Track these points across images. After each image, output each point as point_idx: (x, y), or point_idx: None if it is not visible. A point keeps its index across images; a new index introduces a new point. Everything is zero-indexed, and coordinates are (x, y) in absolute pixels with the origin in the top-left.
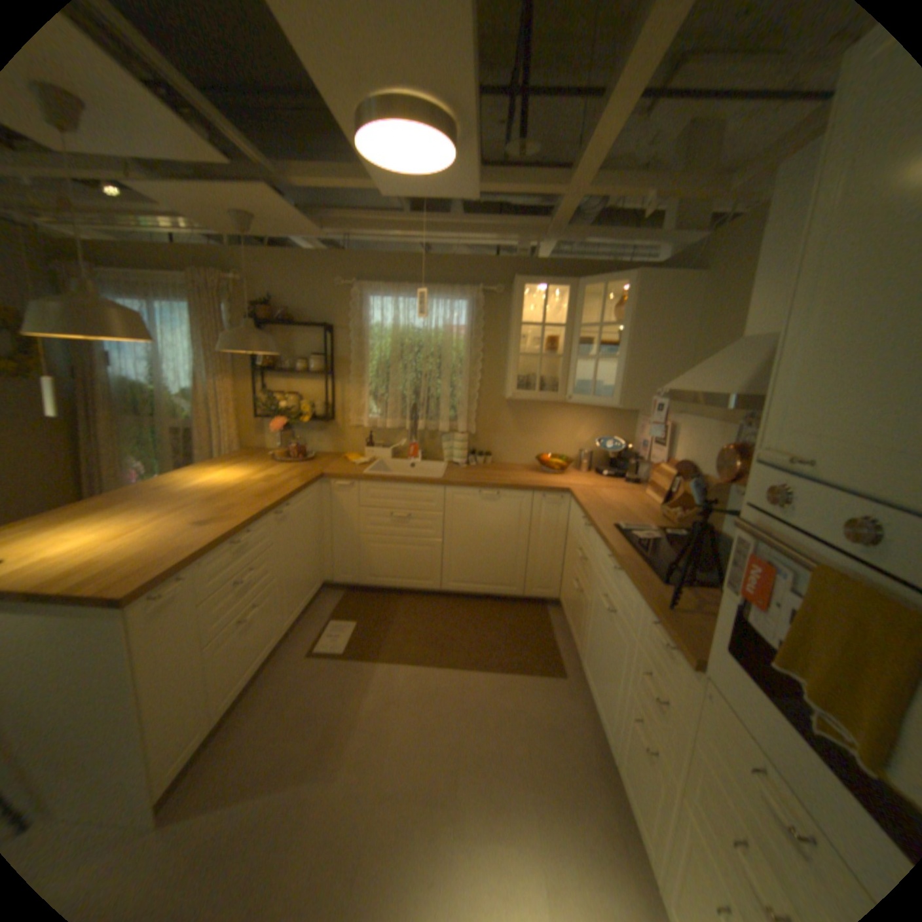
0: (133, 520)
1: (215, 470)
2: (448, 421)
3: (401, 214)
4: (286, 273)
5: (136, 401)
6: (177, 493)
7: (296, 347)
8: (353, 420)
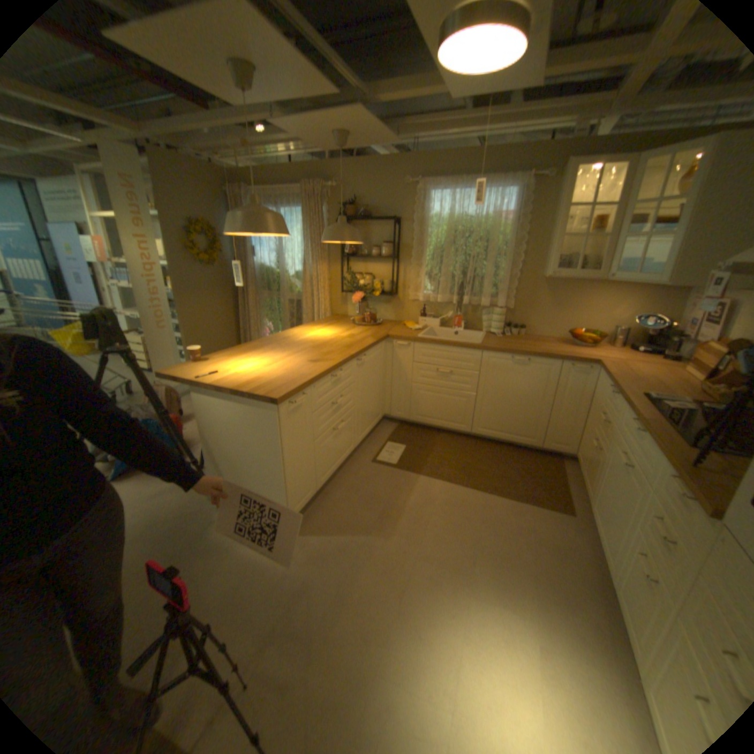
0: (274, 357)
1: (316, 329)
2: (488, 297)
3: (463, 113)
4: (367, 178)
5: (267, 281)
6: (296, 342)
7: (371, 238)
8: (410, 296)
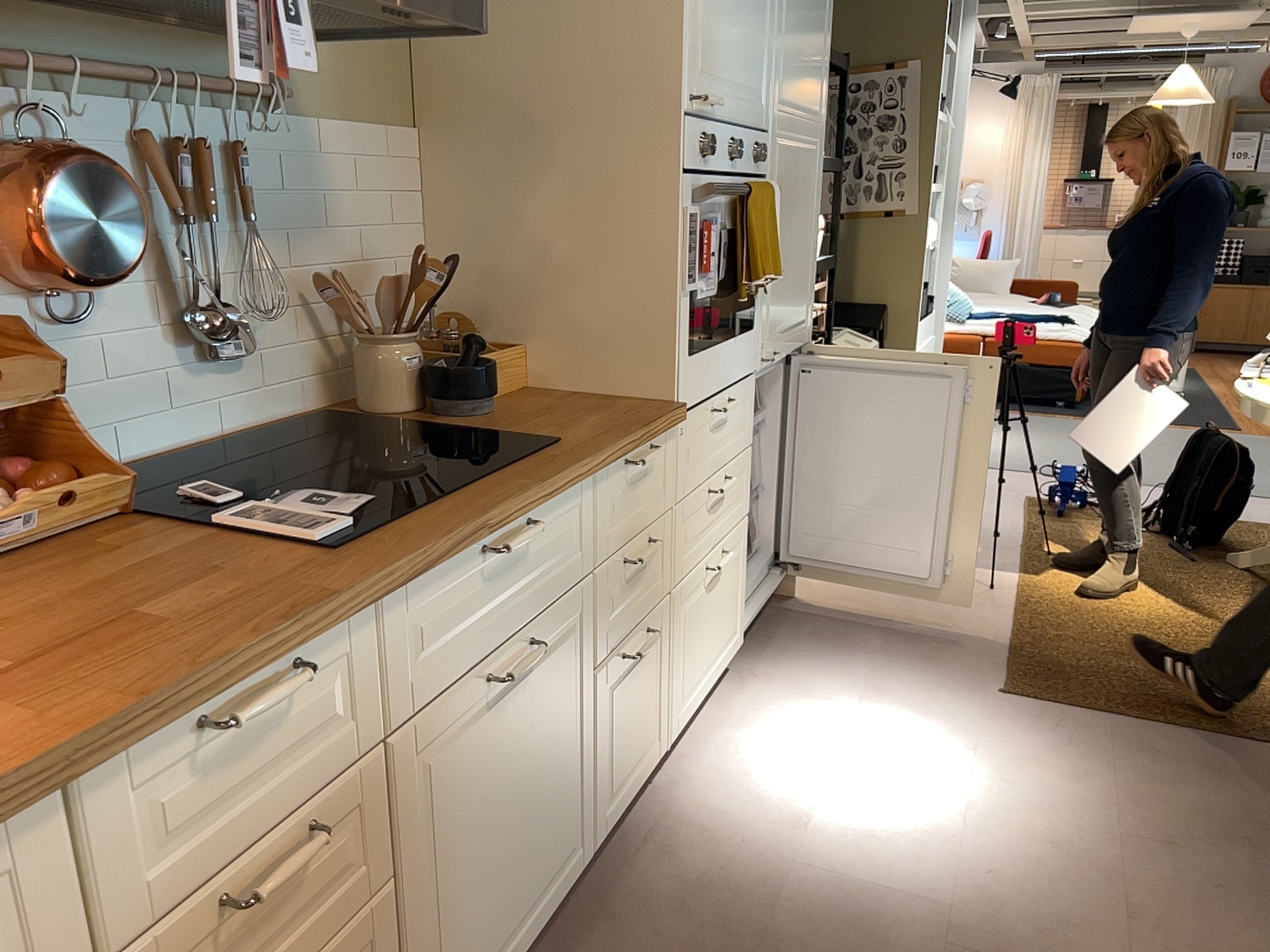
0: None
1: None
2: None
3: None
4: None
5: None
6: None
7: None
8: None
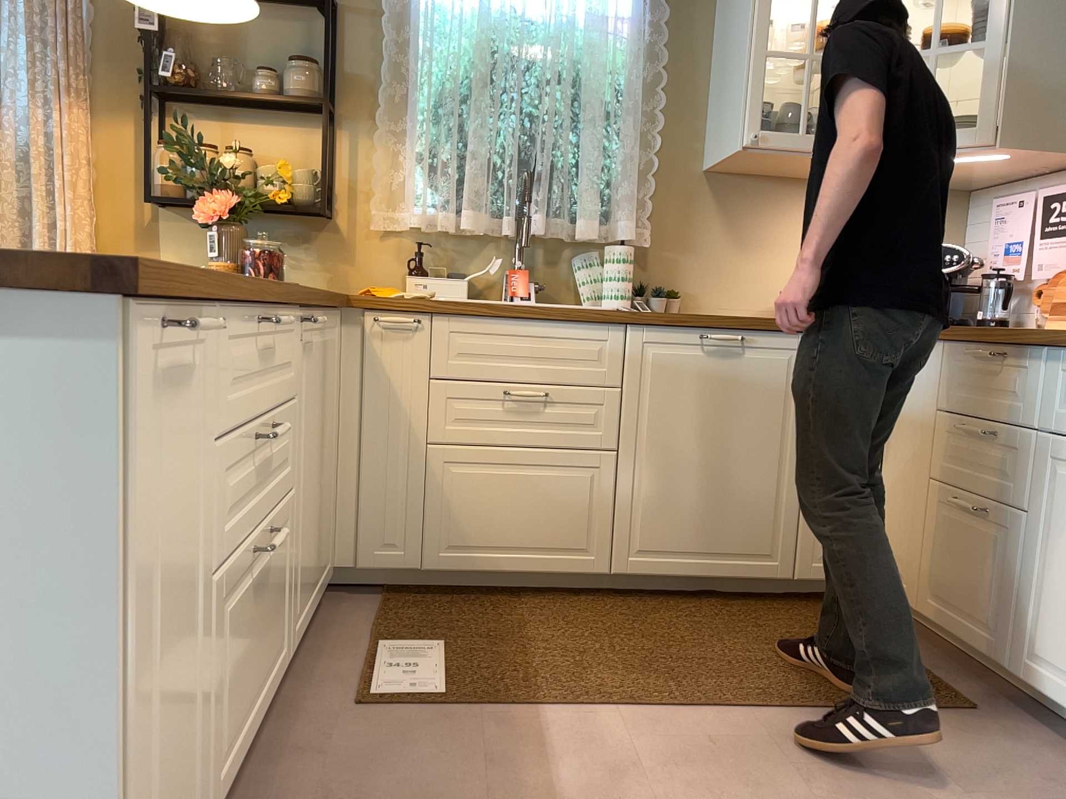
0: None
1: None
2: (596, 213)
3: None
4: None
5: None
6: None
7: (249, 53)
8: (378, 216)
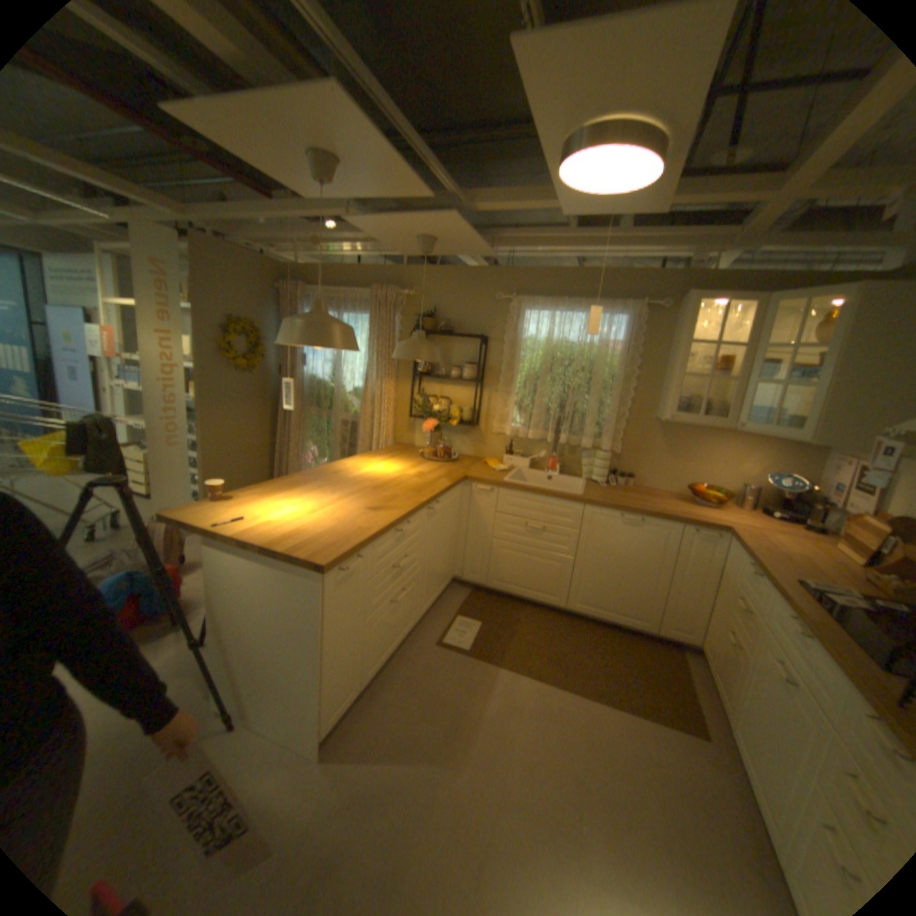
0: (321, 498)
1: (375, 462)
2: (591, 437)
3: (570, 230)
4: (451, 289)
5: (318, 395)
6: (350, 479)
7: (451, 356)
8: (495, 427)
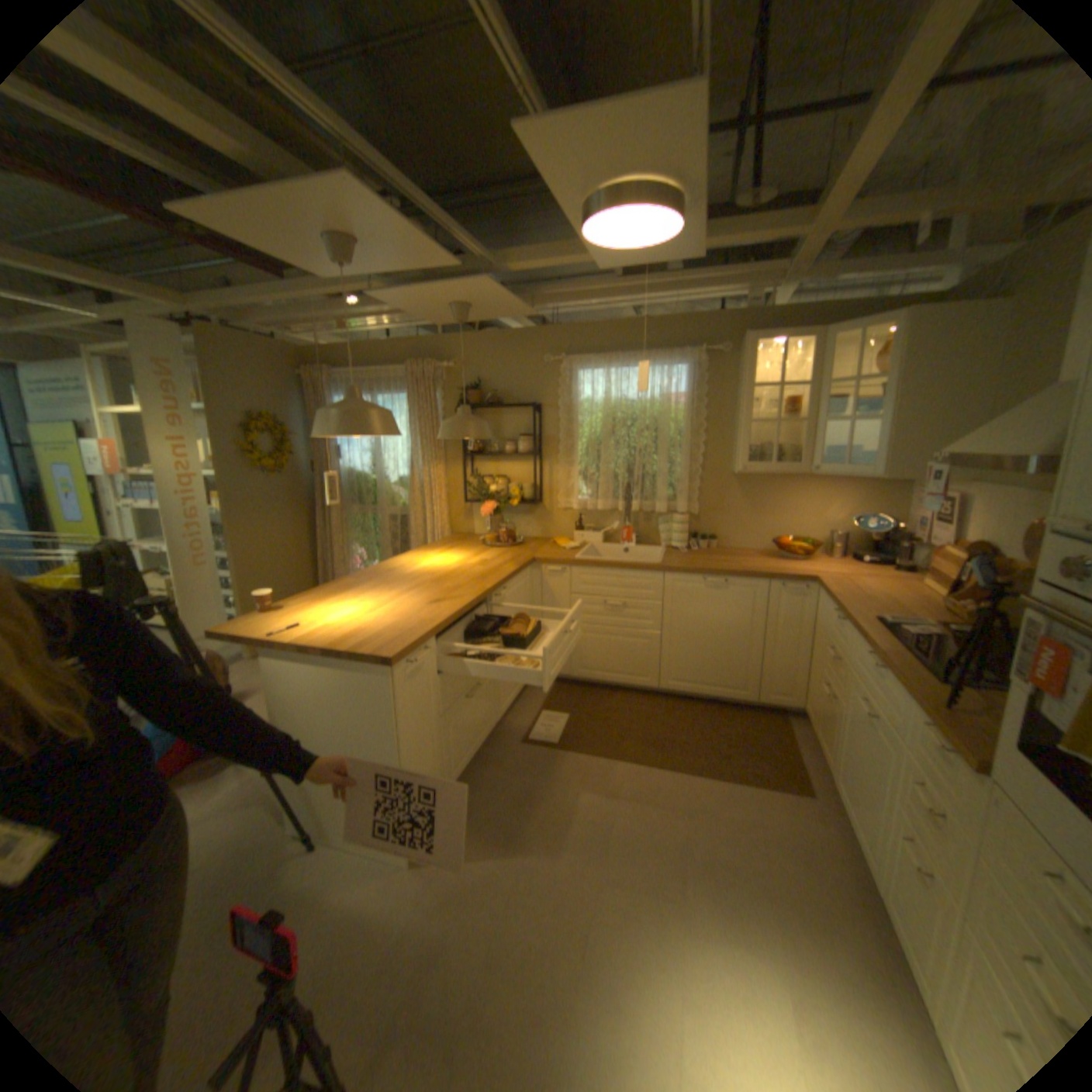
0: (378, 597)
1: (433, 555)
2: (664, 501)
3: (613, 281)
4: (495, 356)
5: (359, 491)
6: (407, 575)
7: (503, 430)
8: (561, 503)
